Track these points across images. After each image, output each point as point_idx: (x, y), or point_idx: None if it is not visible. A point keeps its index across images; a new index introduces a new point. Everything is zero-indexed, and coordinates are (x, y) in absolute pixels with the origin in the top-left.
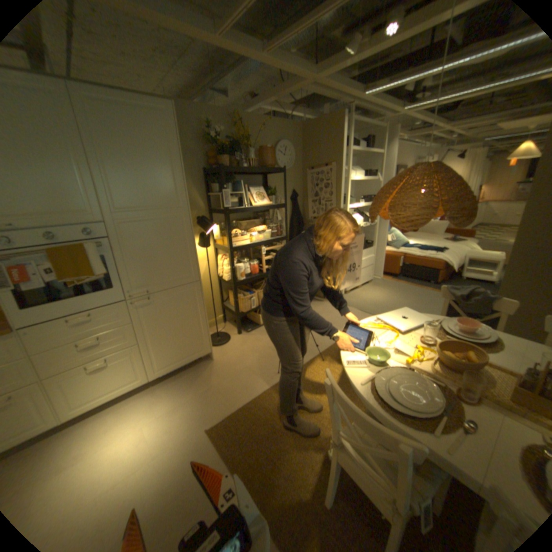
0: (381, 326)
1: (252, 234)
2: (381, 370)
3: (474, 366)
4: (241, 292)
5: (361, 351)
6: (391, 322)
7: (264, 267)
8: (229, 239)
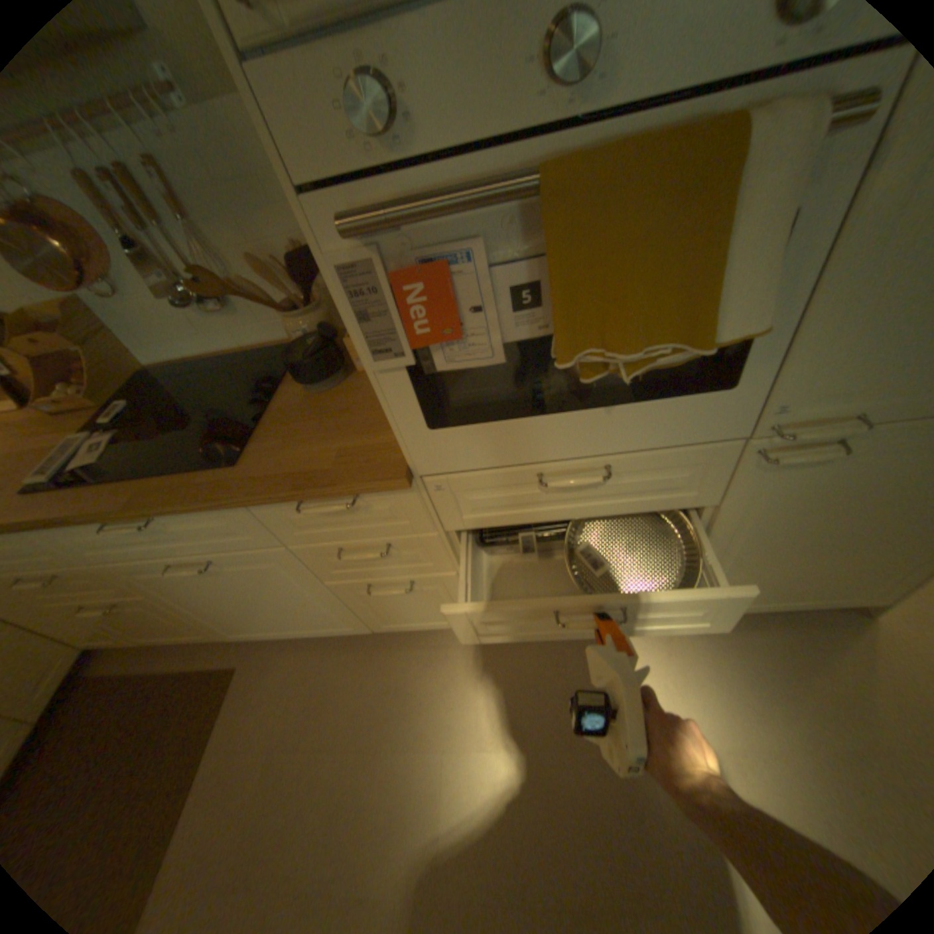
0: None
1: None
2: None
3: None
4: None
5: None
6: None
7: None
8: None
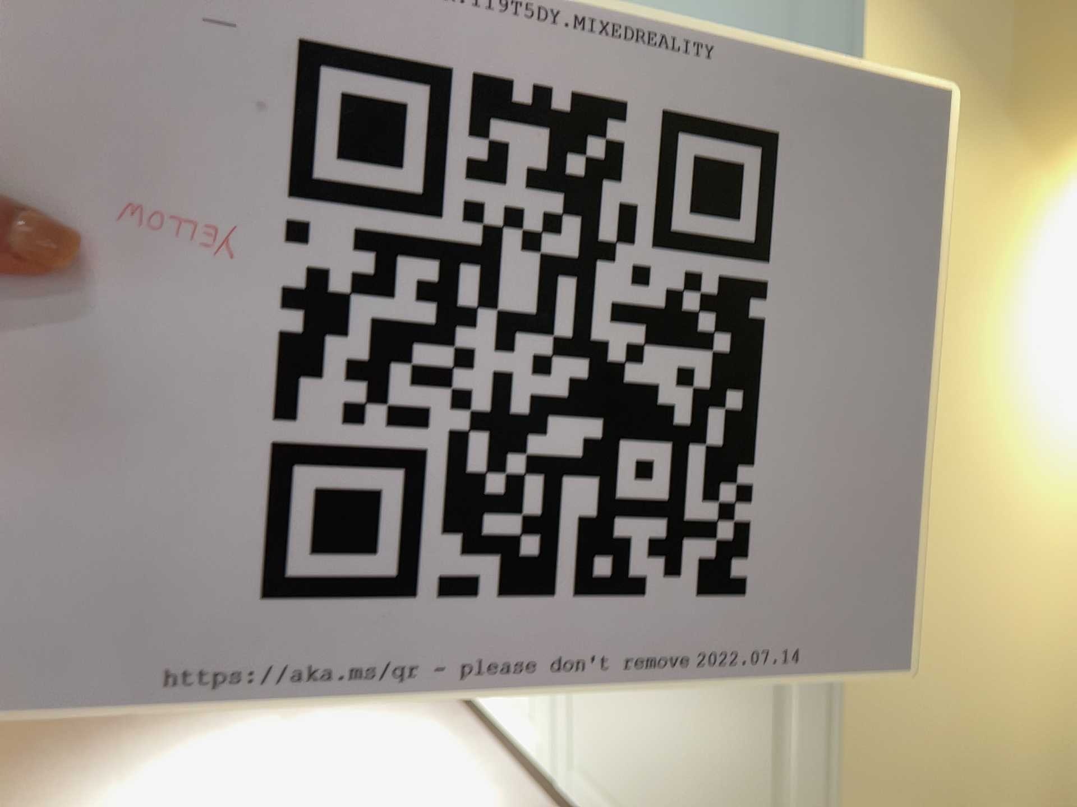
0: None
1: None
2: None
3: None
4: None
5: None
6: None
7: None
8: None
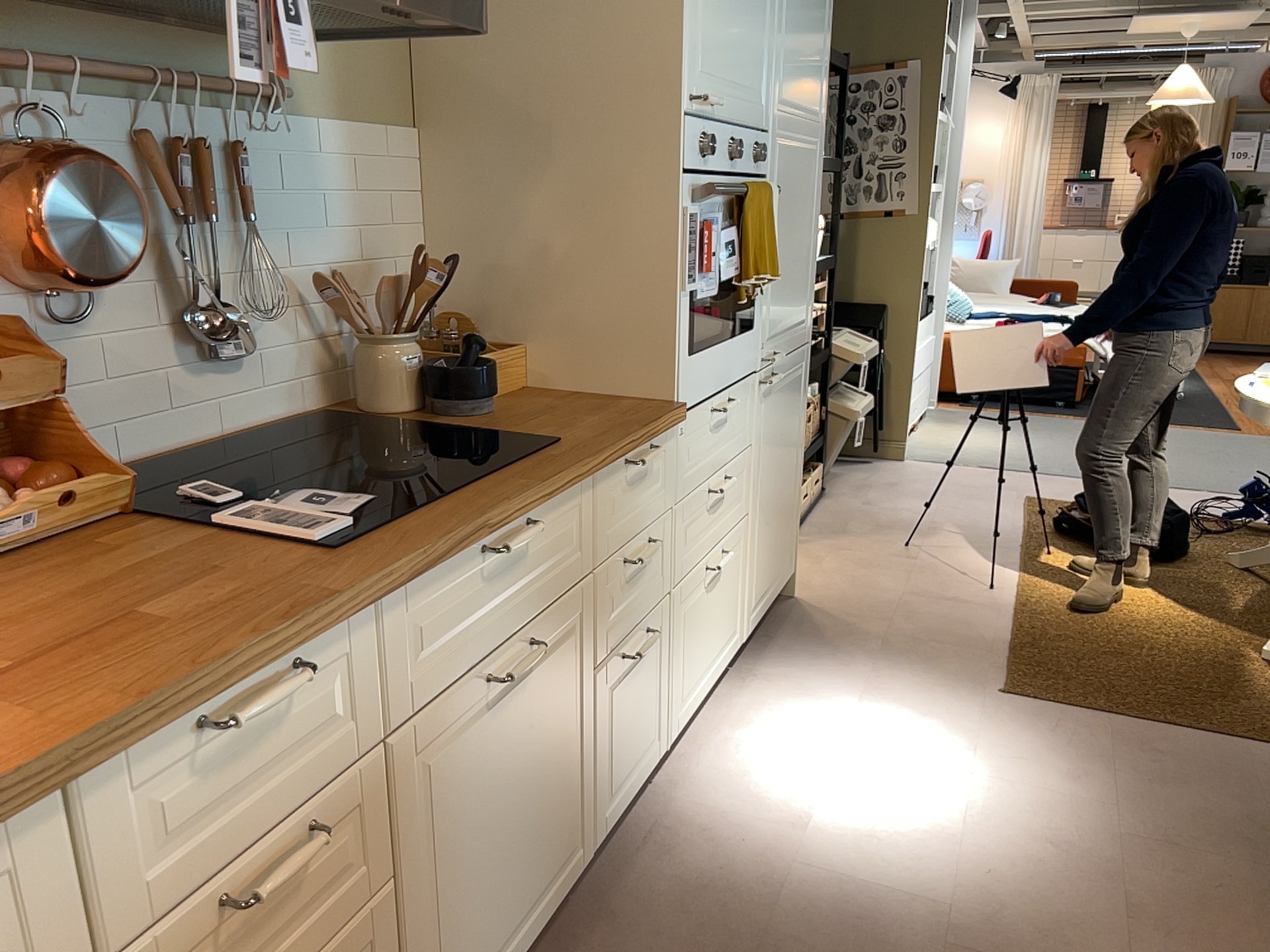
0: None
1: None
2: None
3: None
4: None
5: None
6: None
7: None
8: None
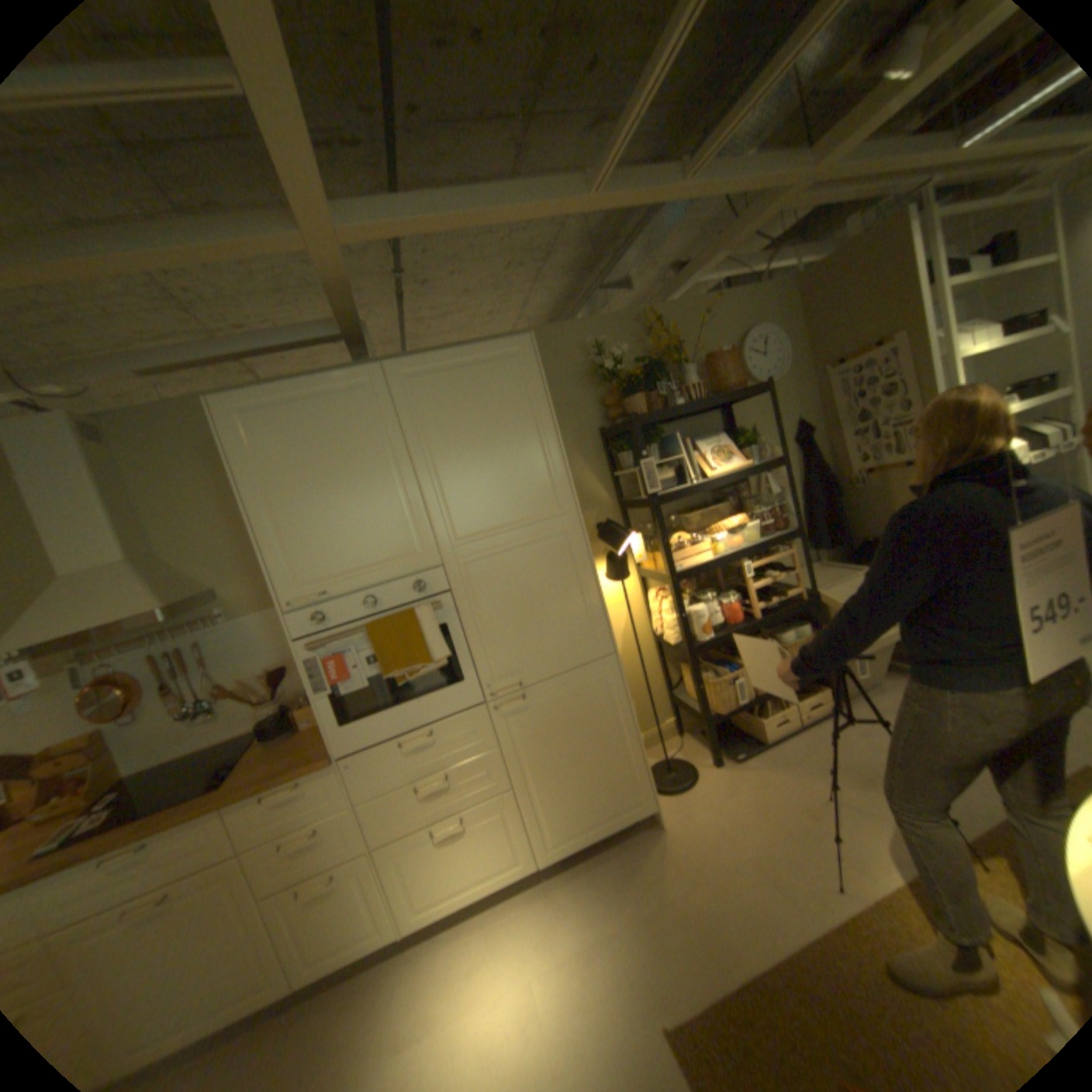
0: None
1: (715, 536)
2: None
3: None
4: (707, 666)
5: None
6: None
7: (756, 606)
8: (665, 557)
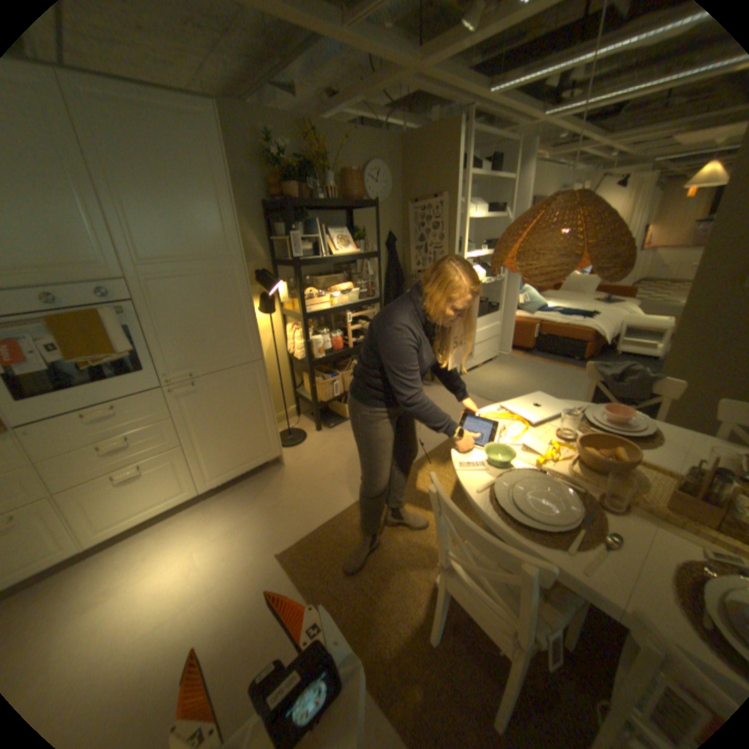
0: (506, 417)
1: (333, 294)
2: (504, 473)
3: (624, 466)
4: (319, 374)
5: (478, 449)
6: (518, 412)
7: (351, 341)
8: (301, 302)
